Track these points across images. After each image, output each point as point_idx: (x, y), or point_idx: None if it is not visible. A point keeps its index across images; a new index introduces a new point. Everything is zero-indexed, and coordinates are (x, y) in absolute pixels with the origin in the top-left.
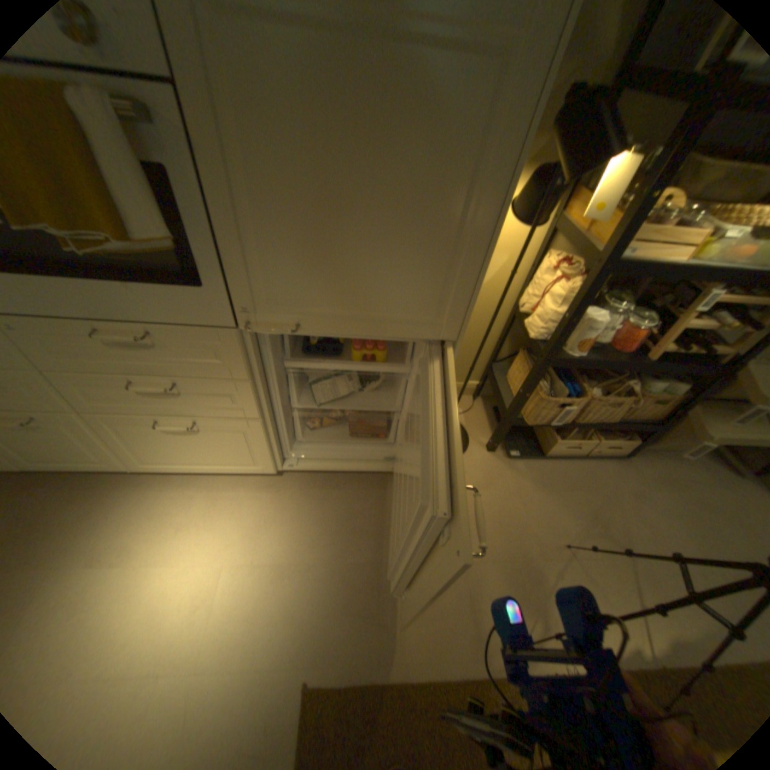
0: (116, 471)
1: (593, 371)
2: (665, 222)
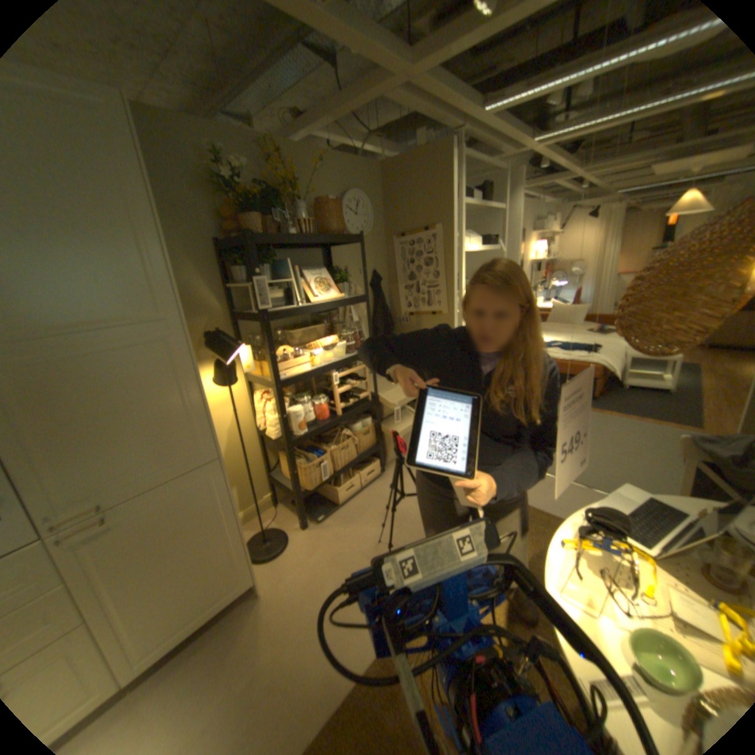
0: None
1: (326, 439)
2: (288, 360)
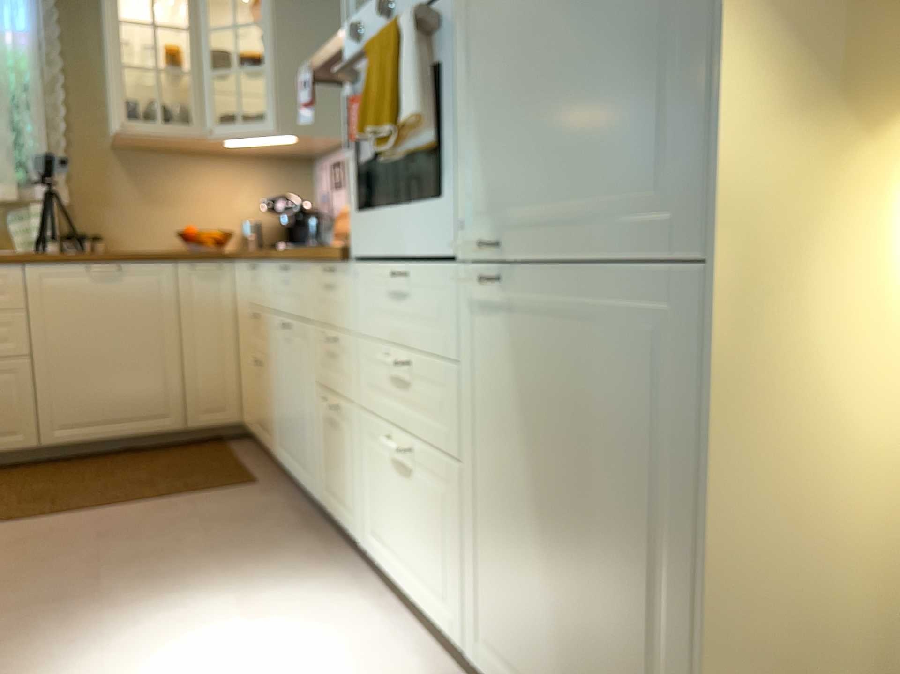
0: (357, 544)
1: None
2: None
